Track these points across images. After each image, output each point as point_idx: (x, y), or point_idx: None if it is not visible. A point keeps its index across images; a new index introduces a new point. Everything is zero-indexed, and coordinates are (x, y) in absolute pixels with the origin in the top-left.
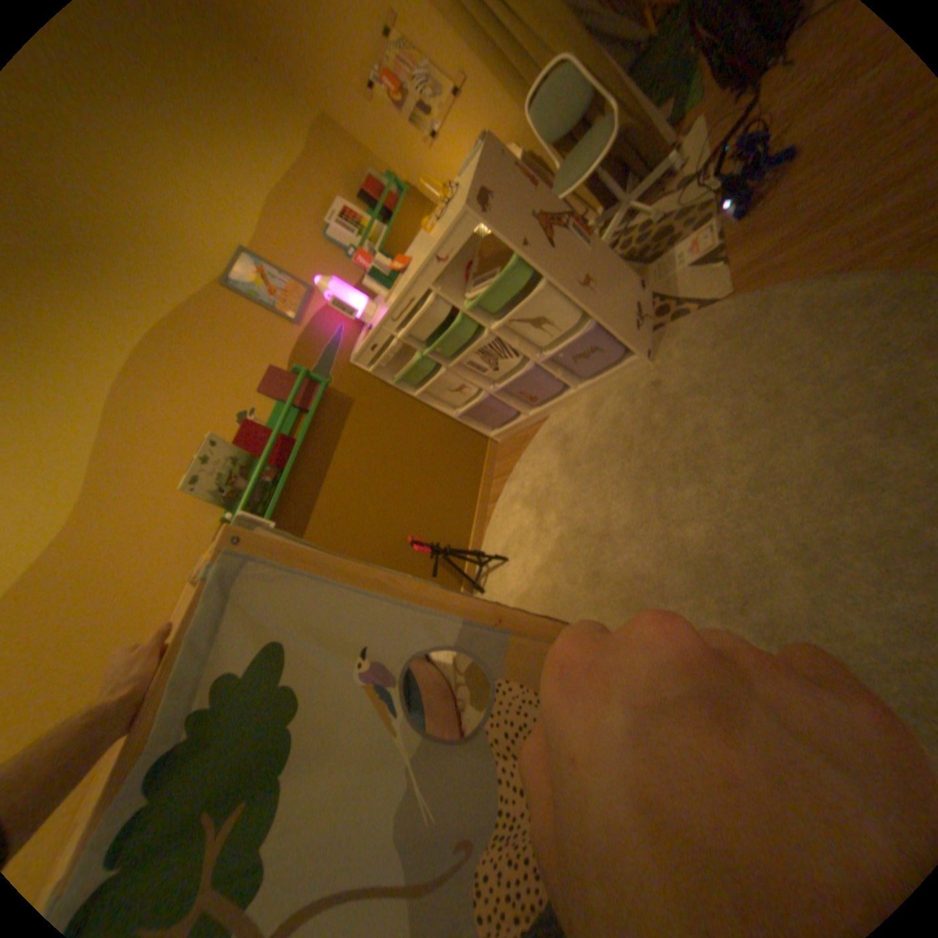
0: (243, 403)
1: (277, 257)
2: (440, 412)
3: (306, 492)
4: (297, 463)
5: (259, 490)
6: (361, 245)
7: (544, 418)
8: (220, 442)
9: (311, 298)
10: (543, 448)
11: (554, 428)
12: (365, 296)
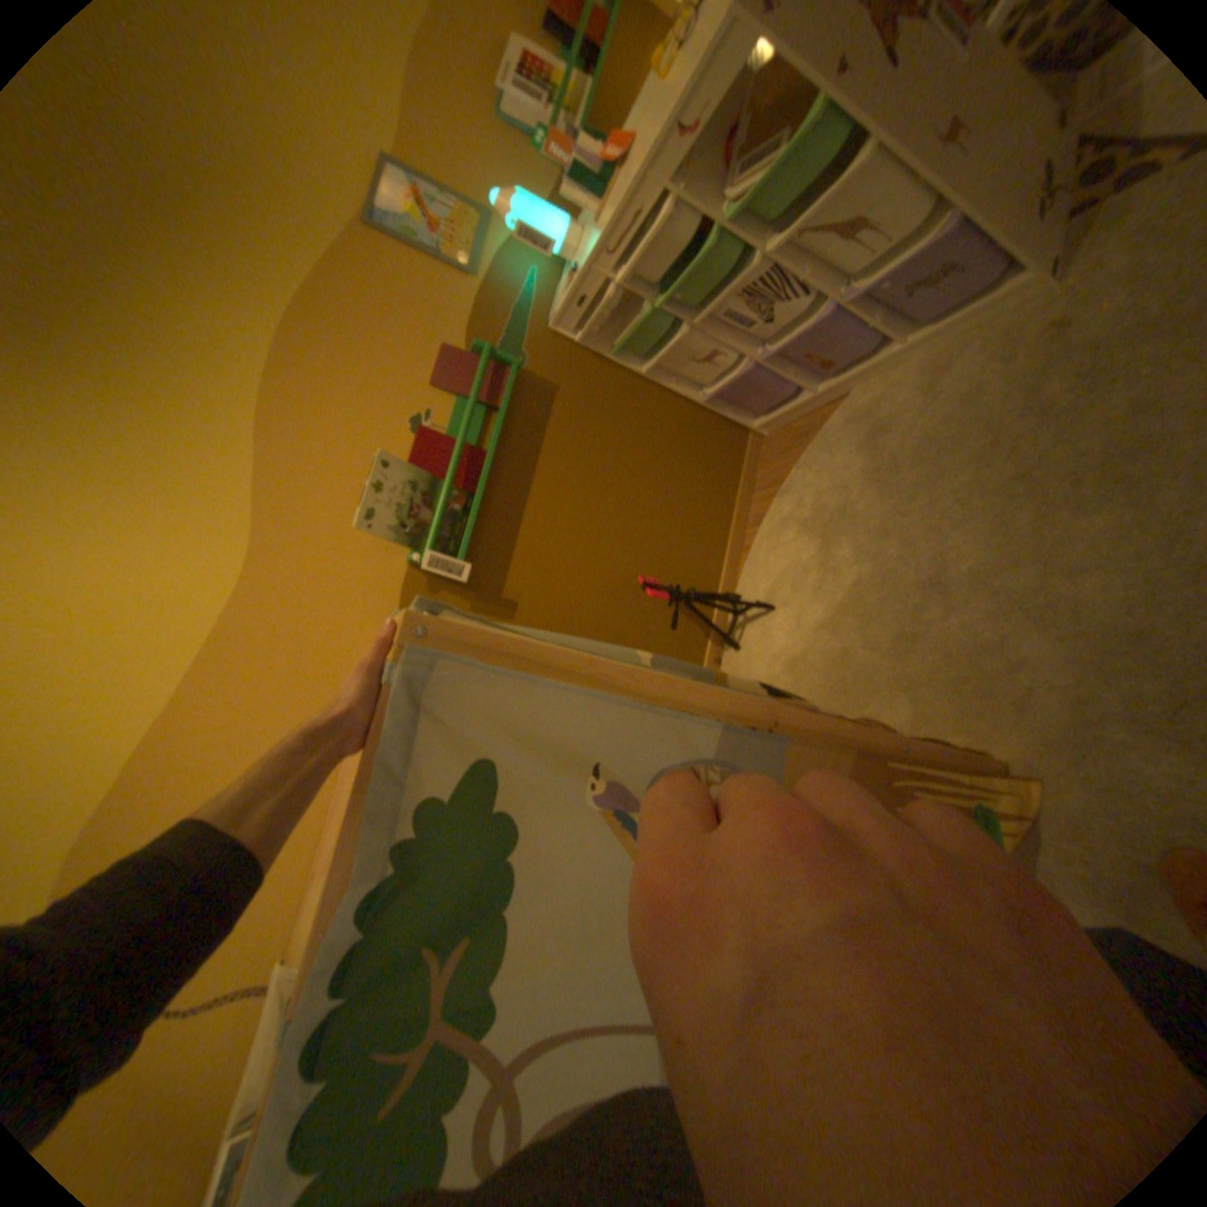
0: (415, 403)
1: (434, 165)
2: (680, 394)
3: (504, 522)
4: (490, 484)
5: (447, 523)
6: (553, 122)
7: (842, 396)
8: (393, 463)
9: (487, 228)
10: (837, 445)
11: (858, 412)
12: (564, 214)
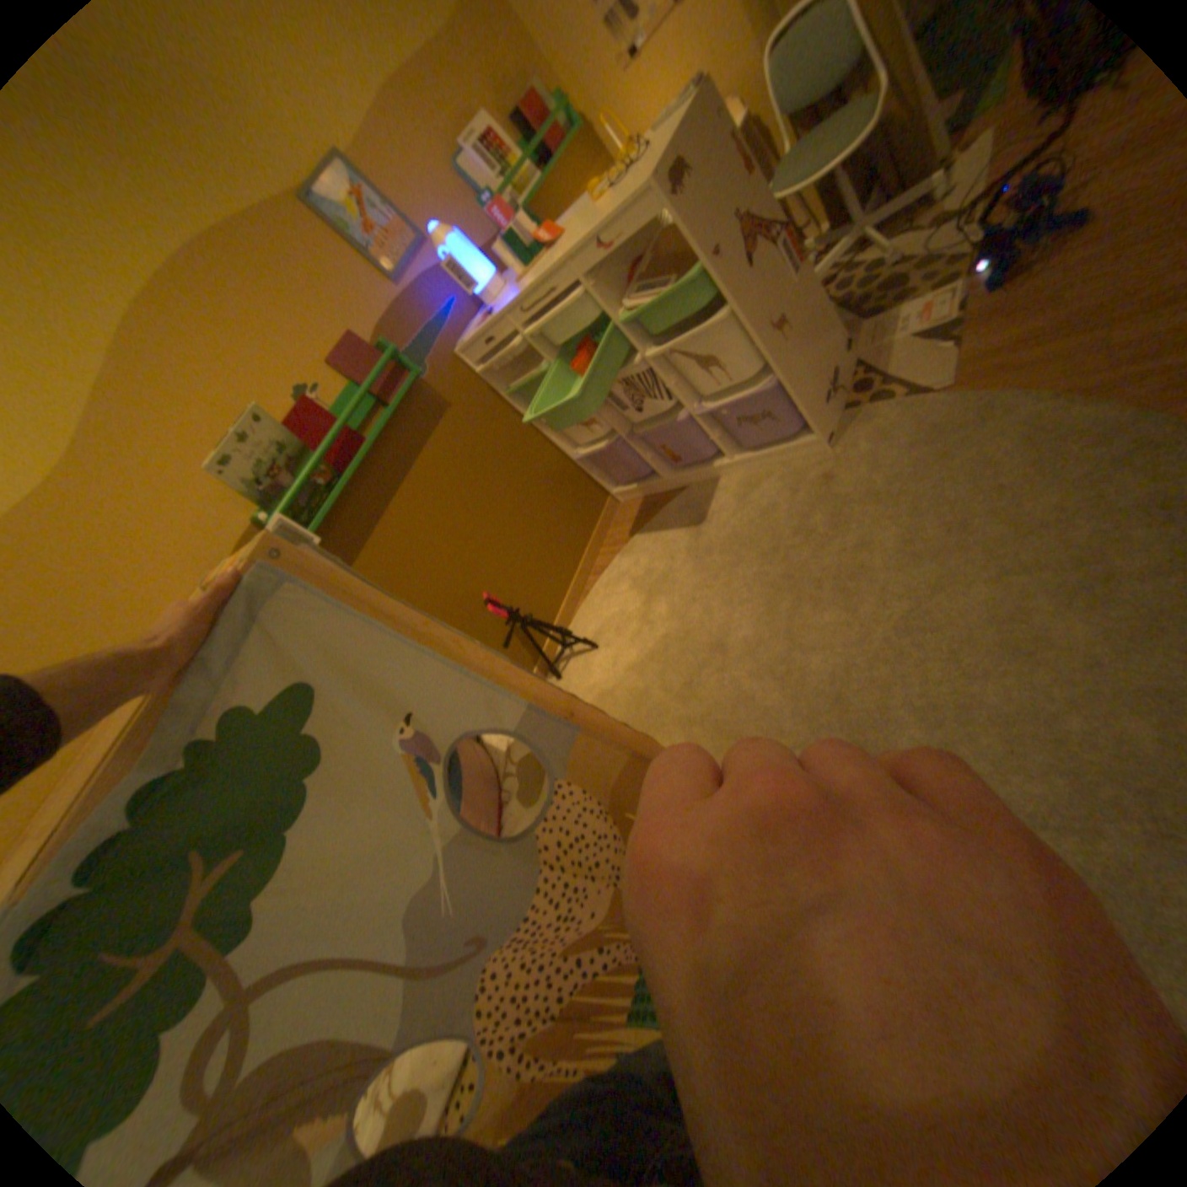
0: (304, 373)
1: (382, 179)
2: (556, 446)
3: (365, 510)
4: (360, 470)
5: (306, 493)
6: (499, 191)
7: (683, 487)
8: (265, 419)
9: (419, 250)
10: (672, 523)
11: (691, 502)
12: (491, 266)
